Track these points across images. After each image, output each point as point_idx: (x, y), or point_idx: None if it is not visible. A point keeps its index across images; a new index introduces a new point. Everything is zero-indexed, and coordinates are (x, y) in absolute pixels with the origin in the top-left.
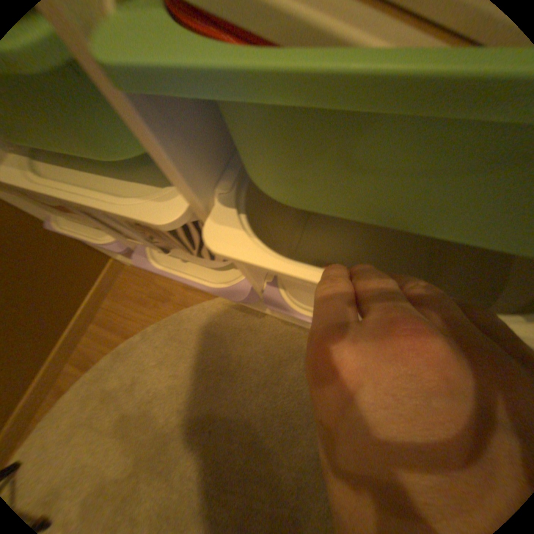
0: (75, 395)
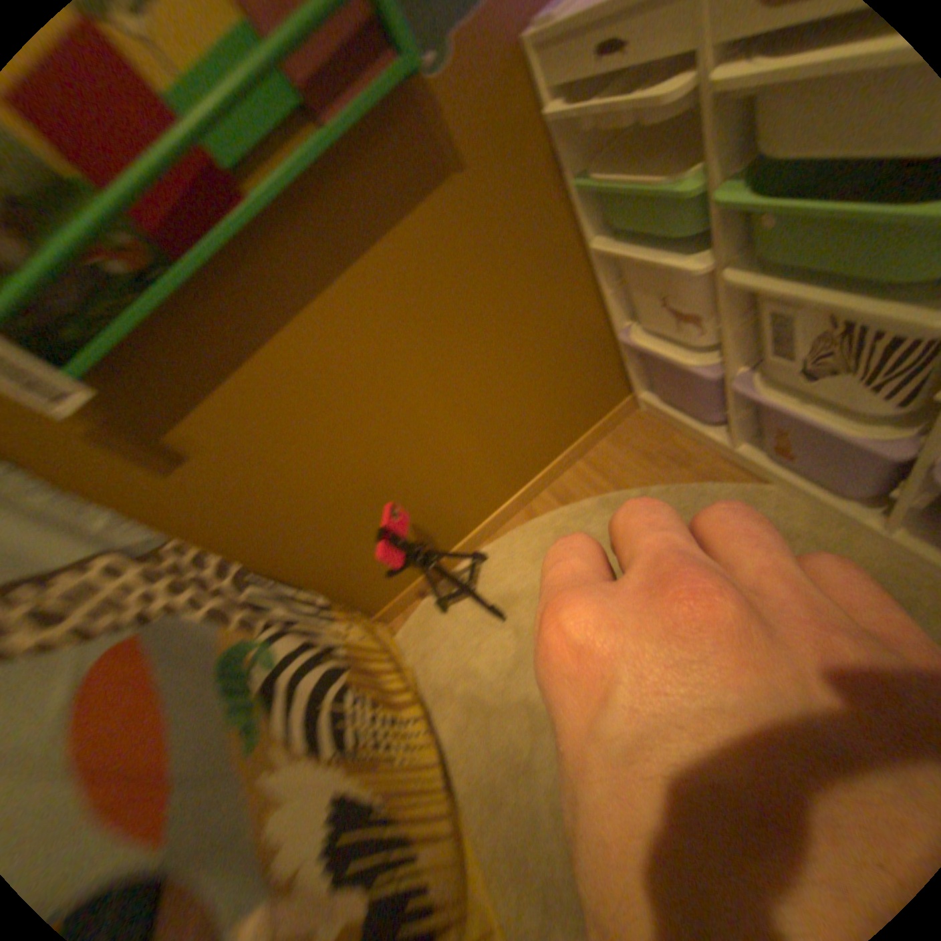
0: (549, 521)
